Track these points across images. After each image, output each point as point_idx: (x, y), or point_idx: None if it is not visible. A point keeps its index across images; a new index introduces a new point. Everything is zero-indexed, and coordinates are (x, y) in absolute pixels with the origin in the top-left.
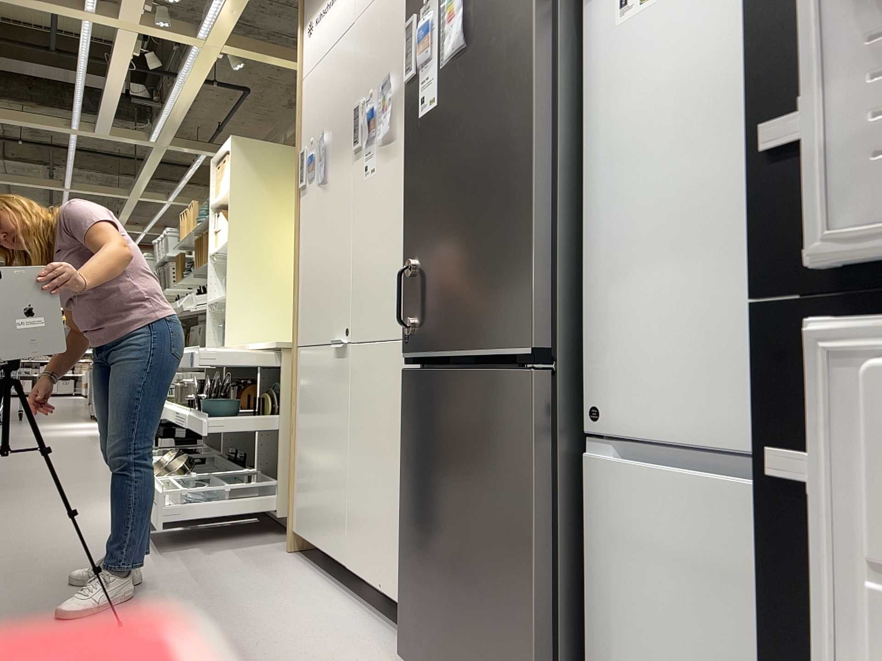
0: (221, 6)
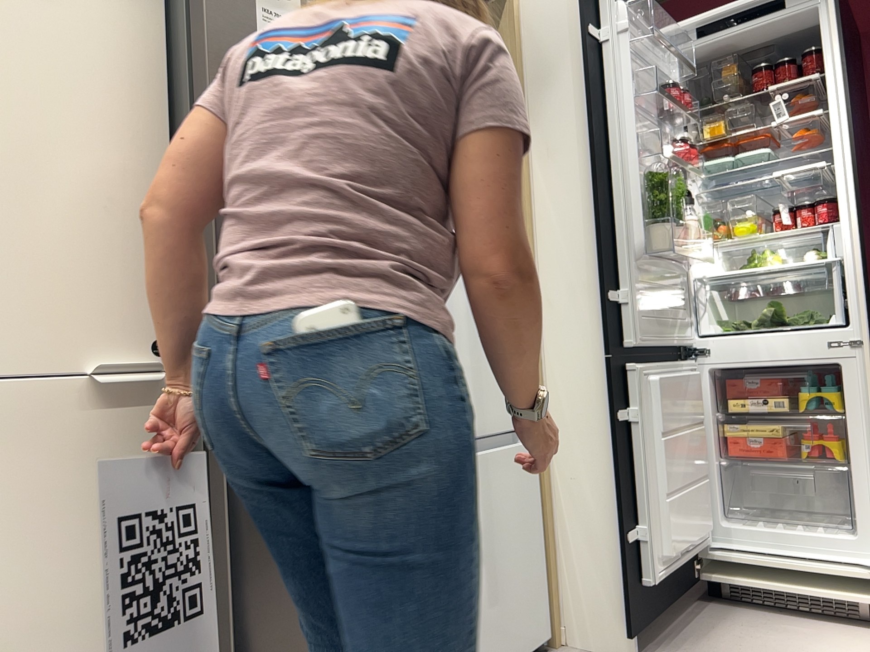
0: None
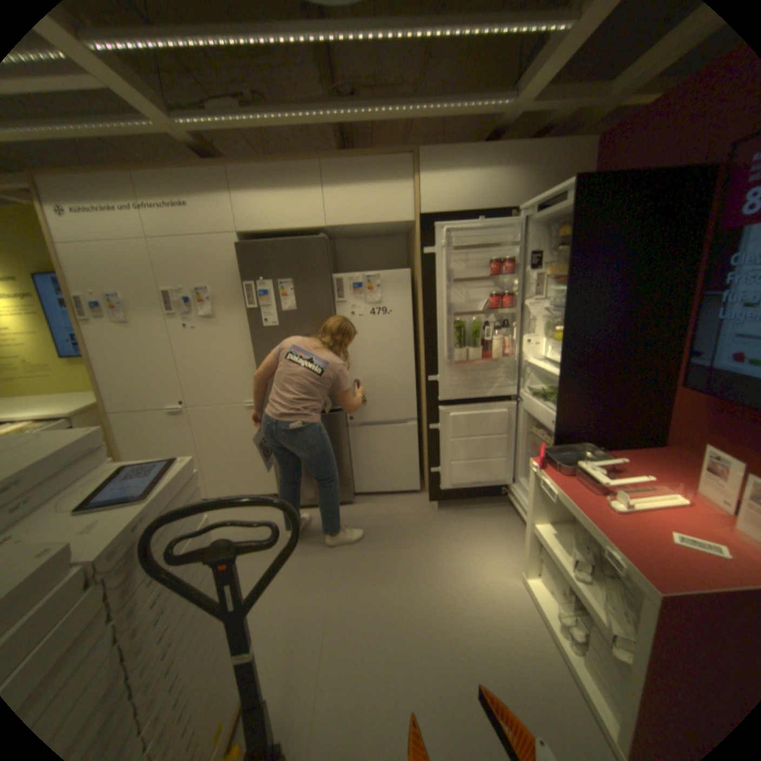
0: None
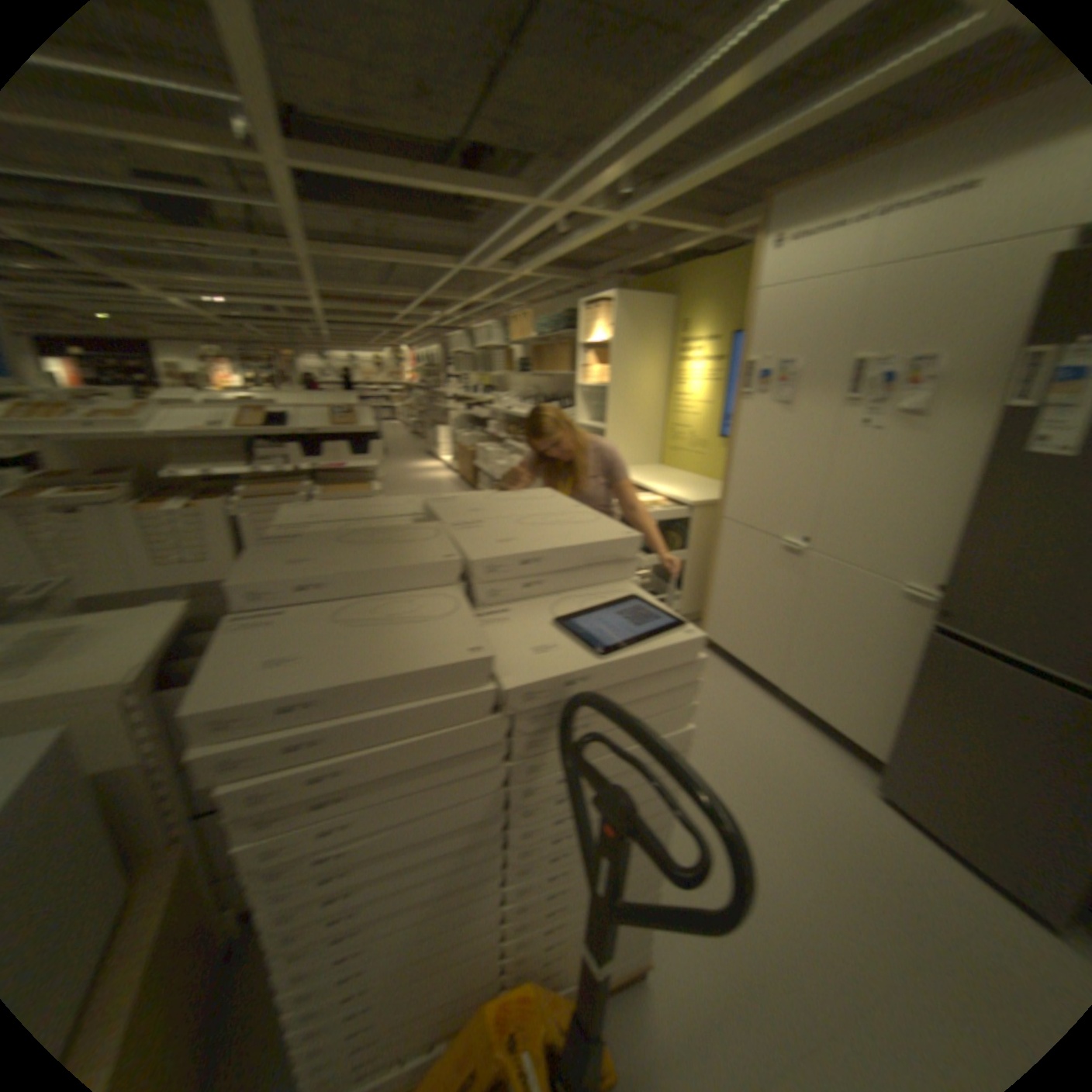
0: (659, 190)
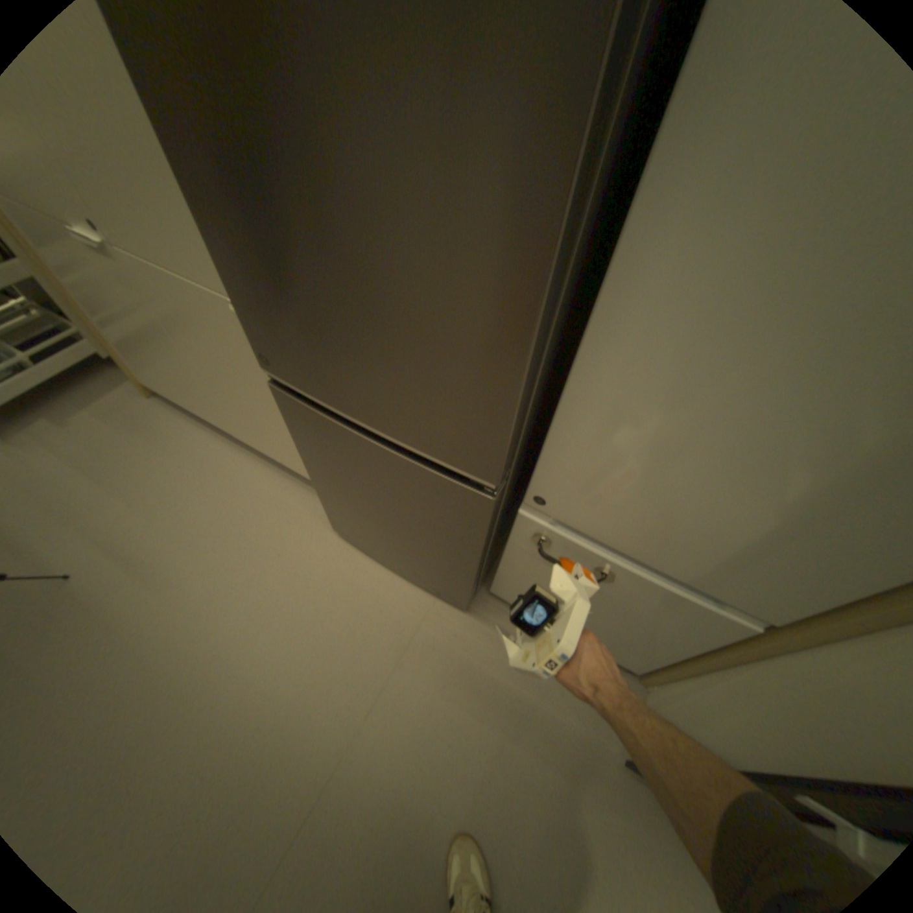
0: None
